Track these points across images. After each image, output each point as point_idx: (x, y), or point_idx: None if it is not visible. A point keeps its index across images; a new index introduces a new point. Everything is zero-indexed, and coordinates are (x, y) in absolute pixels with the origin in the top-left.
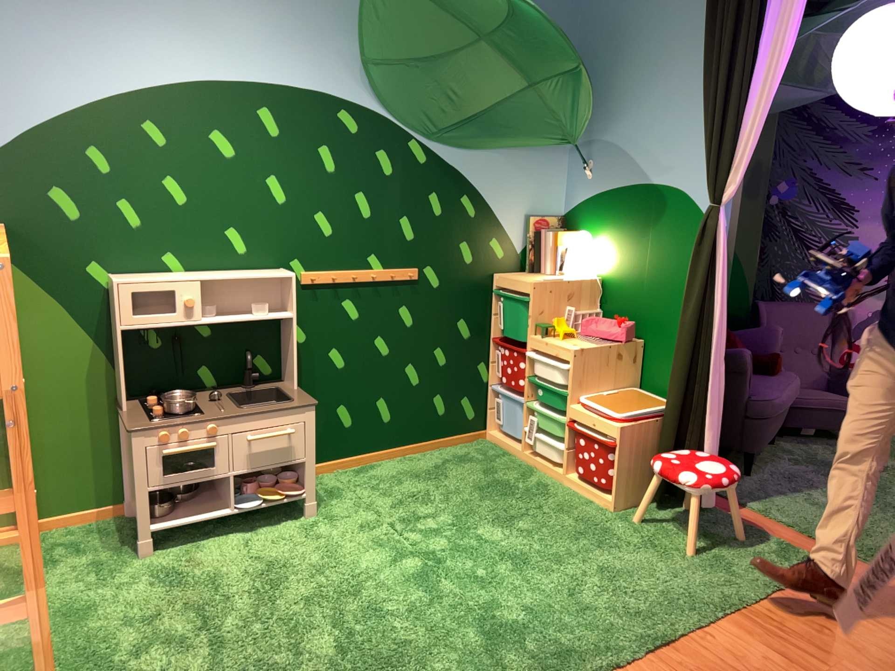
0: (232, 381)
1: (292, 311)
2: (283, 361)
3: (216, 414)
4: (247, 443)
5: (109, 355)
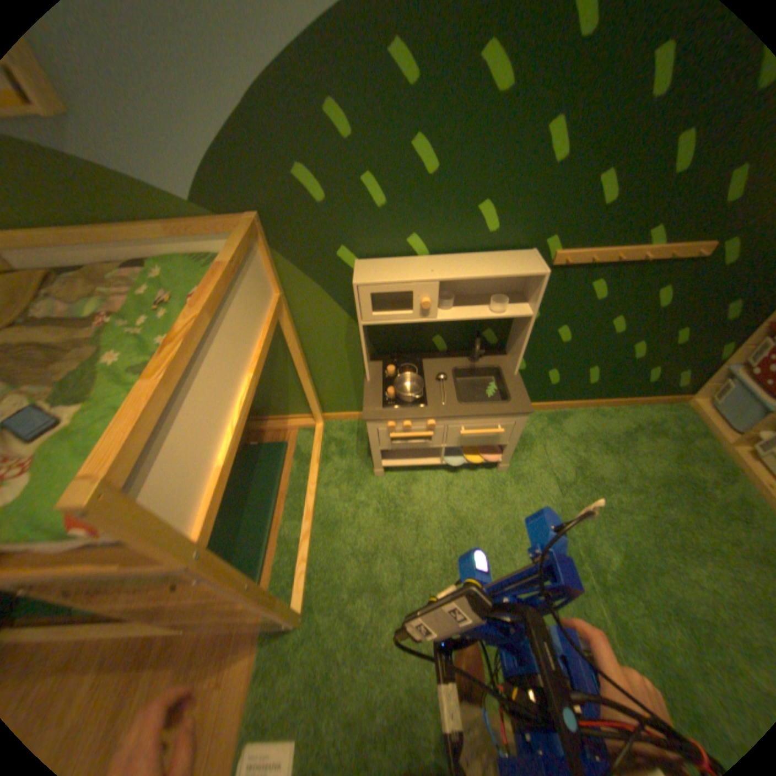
0: (457, 349)
1: (531, 305)
2: (508, 335)
3: (431, 412)
4: (455, 432)
5: (355, 325)
